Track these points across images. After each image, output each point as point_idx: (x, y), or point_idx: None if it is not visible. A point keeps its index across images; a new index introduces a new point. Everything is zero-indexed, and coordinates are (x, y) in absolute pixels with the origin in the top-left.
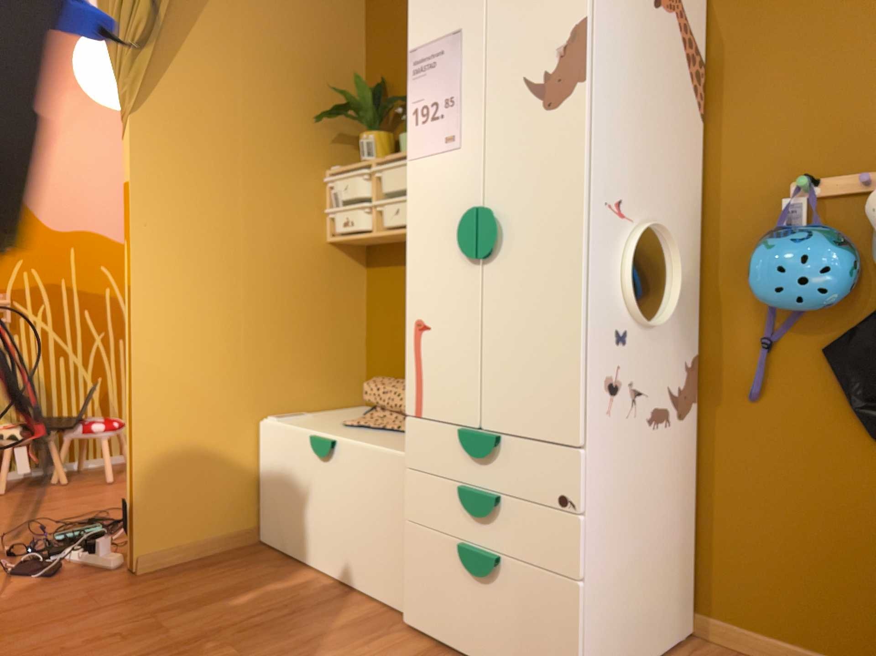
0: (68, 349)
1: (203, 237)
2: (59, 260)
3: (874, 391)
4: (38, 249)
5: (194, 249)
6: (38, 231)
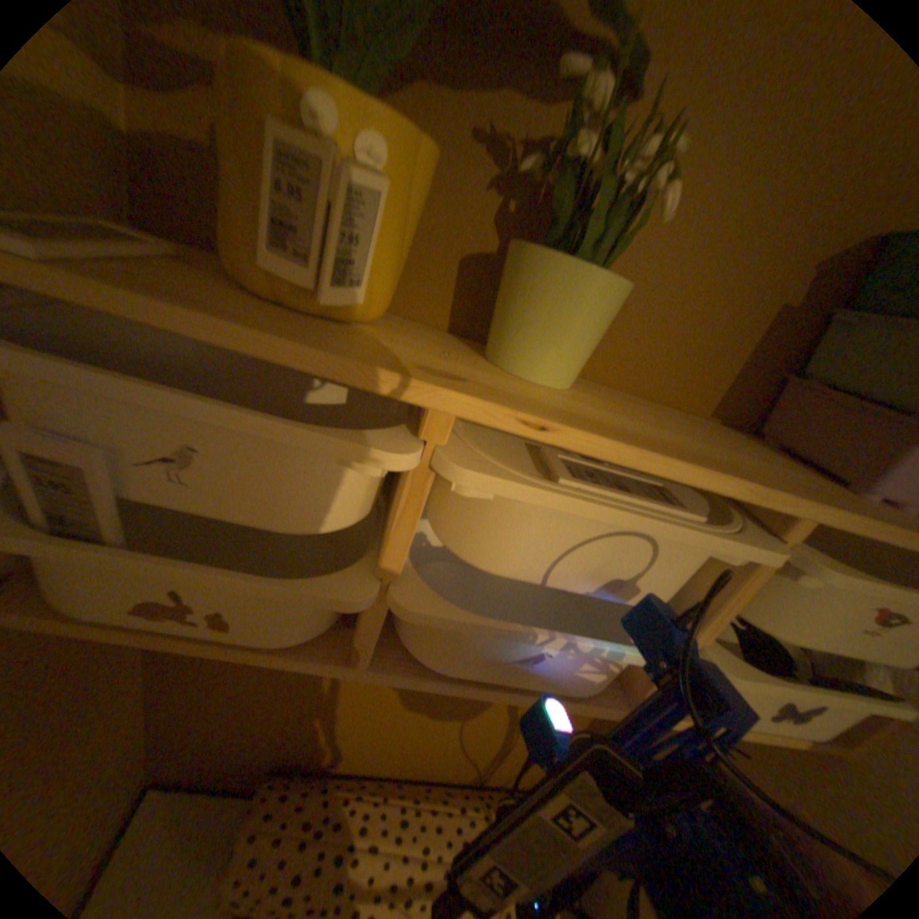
0: None
1: None
2: None
3: None
4: None
5: None
6: None
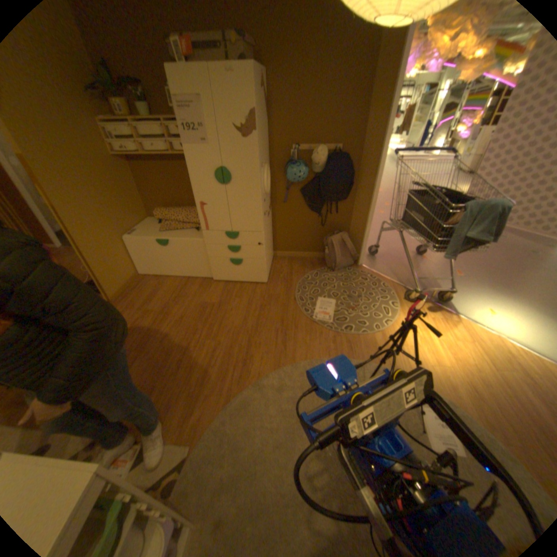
0: None
1: (67, 173)
2: None
3: (309, 200)
4: None
5: (67, 181)
6: None
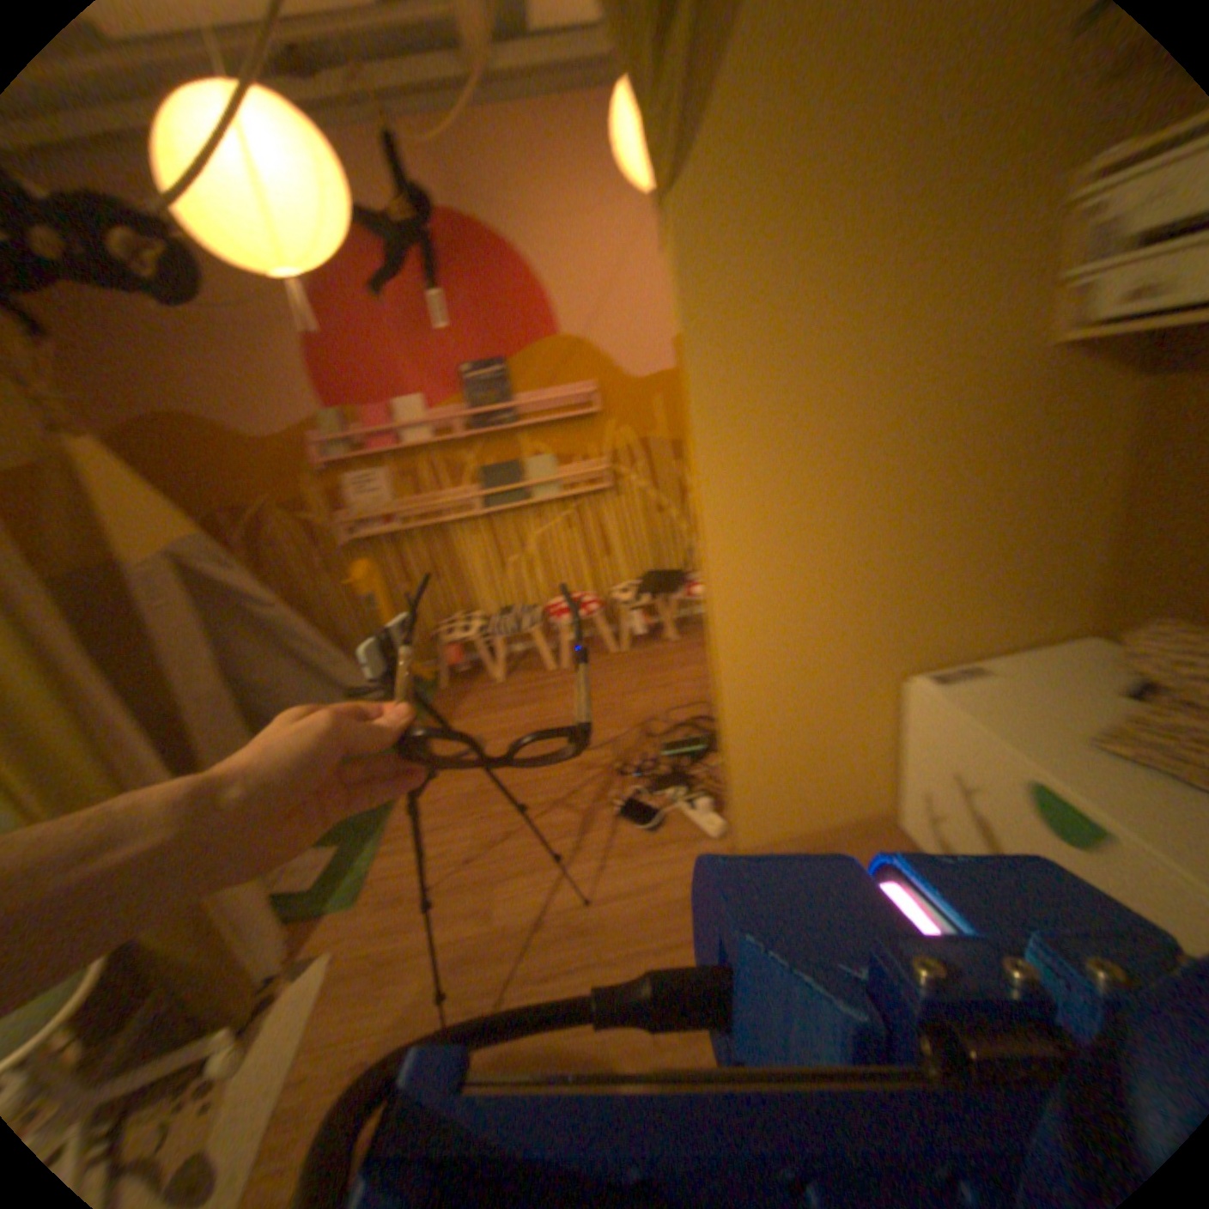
0: (663, 503)
1: (812, 401)
2: (643, 410)
3: None
4: (622, 403)
5: (797, 429)
6: (619, 383)
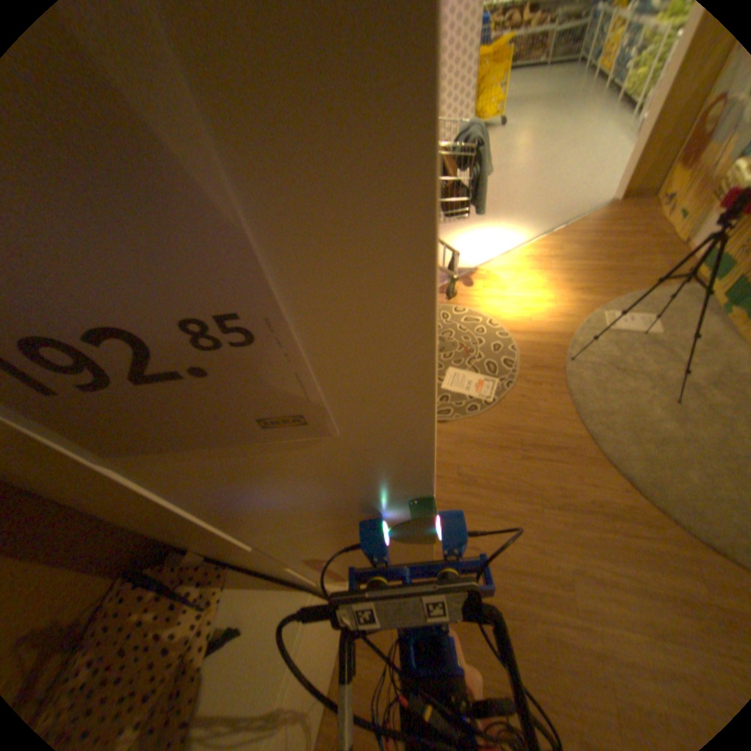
0: None
1: None
2: None
3: None
4: None
5: None
6: None
